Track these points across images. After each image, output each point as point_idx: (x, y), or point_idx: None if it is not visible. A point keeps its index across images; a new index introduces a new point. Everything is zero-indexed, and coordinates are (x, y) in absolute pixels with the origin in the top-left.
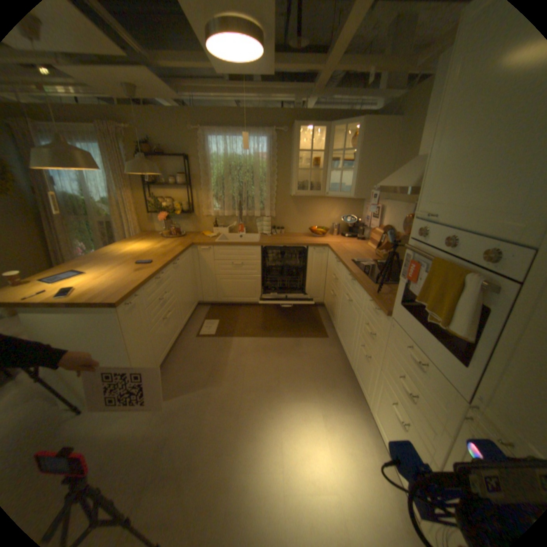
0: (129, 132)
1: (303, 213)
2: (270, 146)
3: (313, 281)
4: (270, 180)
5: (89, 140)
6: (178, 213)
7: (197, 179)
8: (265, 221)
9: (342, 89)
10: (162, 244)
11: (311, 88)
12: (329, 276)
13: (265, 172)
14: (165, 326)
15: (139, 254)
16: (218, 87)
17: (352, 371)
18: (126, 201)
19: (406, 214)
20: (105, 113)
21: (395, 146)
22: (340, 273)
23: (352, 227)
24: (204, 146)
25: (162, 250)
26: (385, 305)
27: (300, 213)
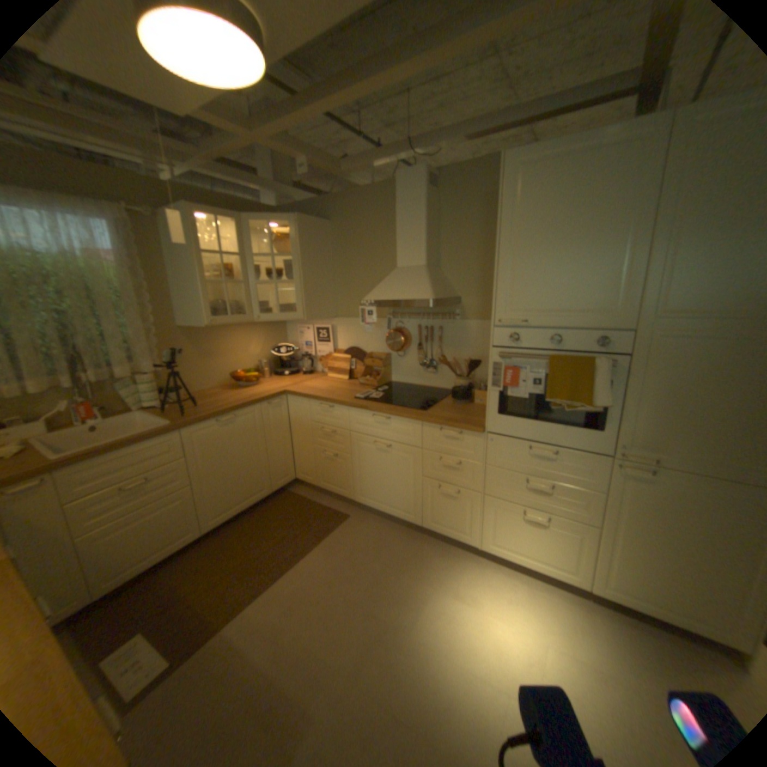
0: None
1: (207, 354)
2: (117, 238)
3: (276, 453)
4: (129, 302)
5: None
6: None
7: None
8: (144, 383)
9: (226, 167)
10: None
11: (191, 153)
12: (304, 433)
13: (117, 287)
14: None
15: None
16: None
17: (421, 527)
18: None
19: (375, 330)
20: None
21: (328, 254)
22: (339, 420)
23: (285, 360)
24: None
25: None
26: (468, 423)
27: (201, 355)
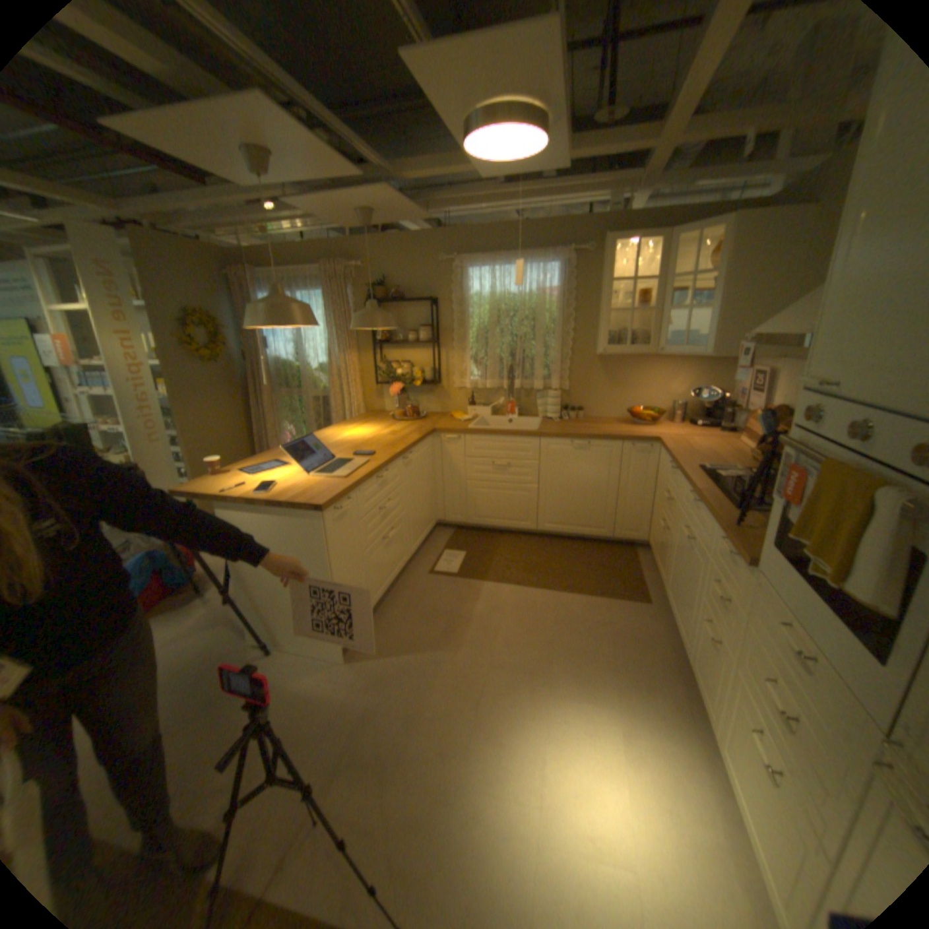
0: (360, 271)
1: (619, 384)
2: (565, 276)
3: (630, 501)
4: (562, 330)
5: (310, 287)
6: (418, 385)
7: (448, 332)
8: (551, 397)
9: (698, 169)
10: (391, 429)
11: (638, 176)
12: (661, 493)
13: (555, 317)
14: (384, 550)
15: (360, 443)
16: (487, 193)
17: (691, 667)
18: (350, 368)
19: None
20: (333, 249)
21: (801, 258)
22: (677, 488)
23: (712, 408)
24: (461, 283)
25: (390, 439)
26: (749, 546)
27: (613, 384)
